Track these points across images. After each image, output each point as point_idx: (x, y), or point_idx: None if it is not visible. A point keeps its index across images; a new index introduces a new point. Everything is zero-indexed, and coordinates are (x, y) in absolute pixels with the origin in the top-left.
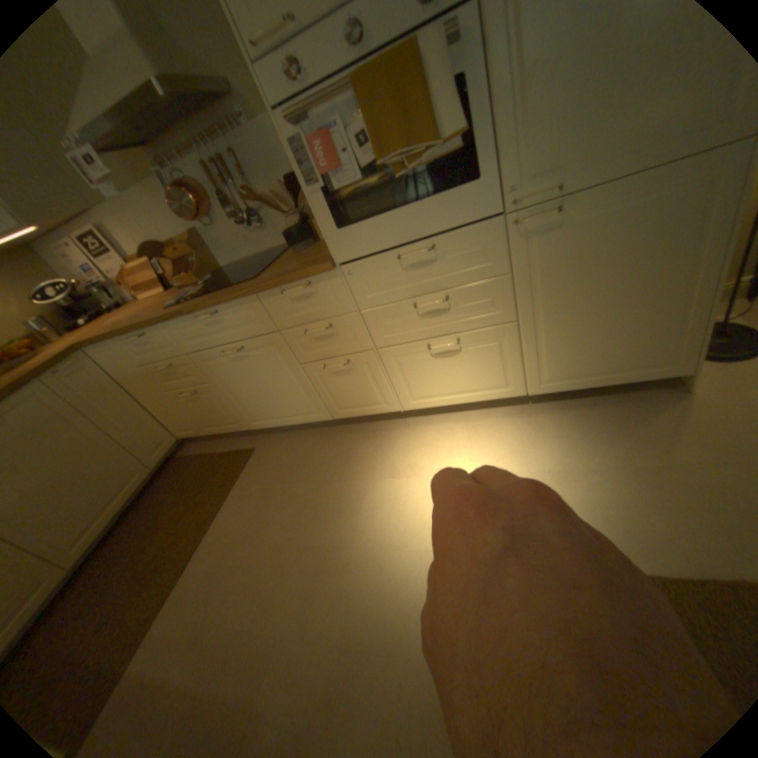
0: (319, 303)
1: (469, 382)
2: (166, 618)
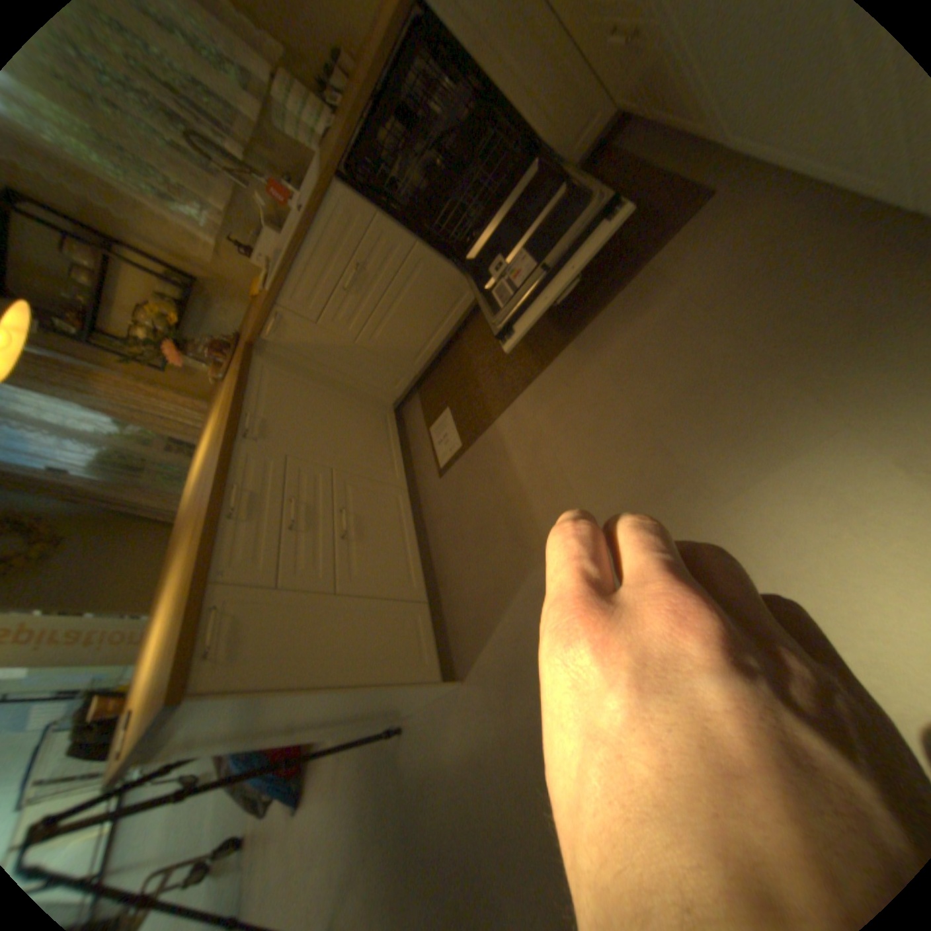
0: None
1: None
2: (527, 399)
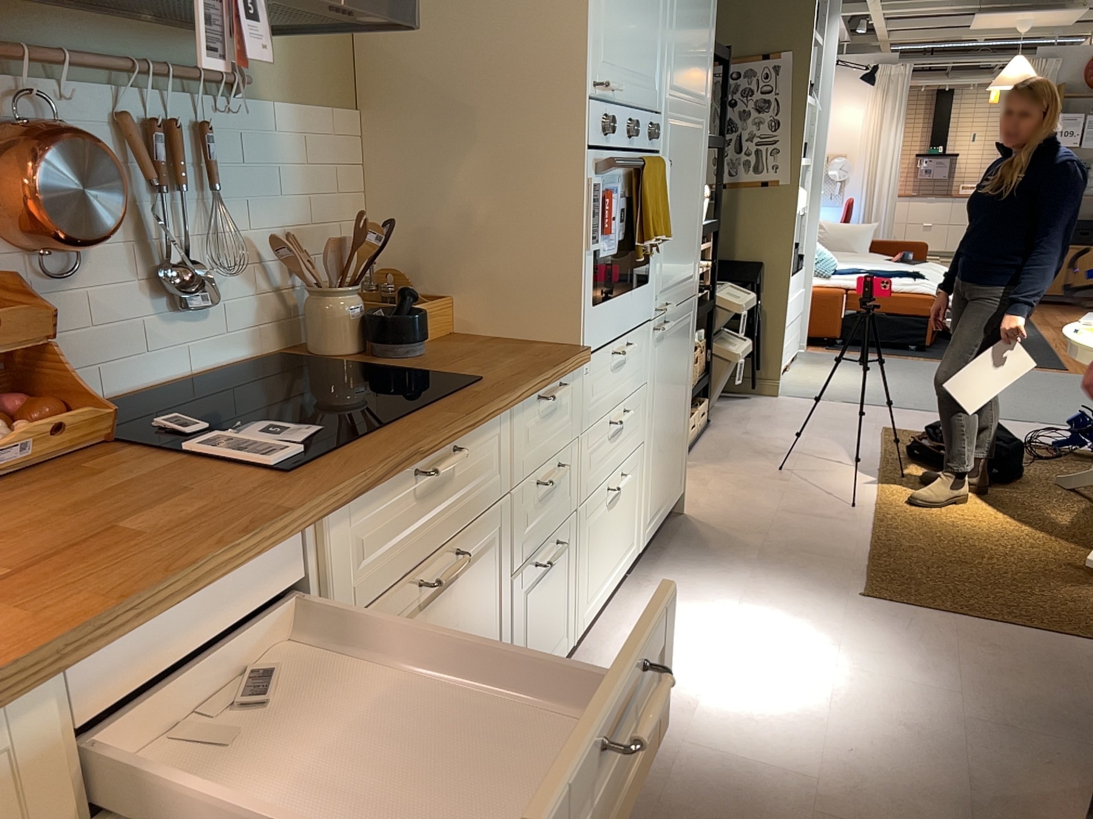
0: (558, 423)
1: (619, 547)
2: None
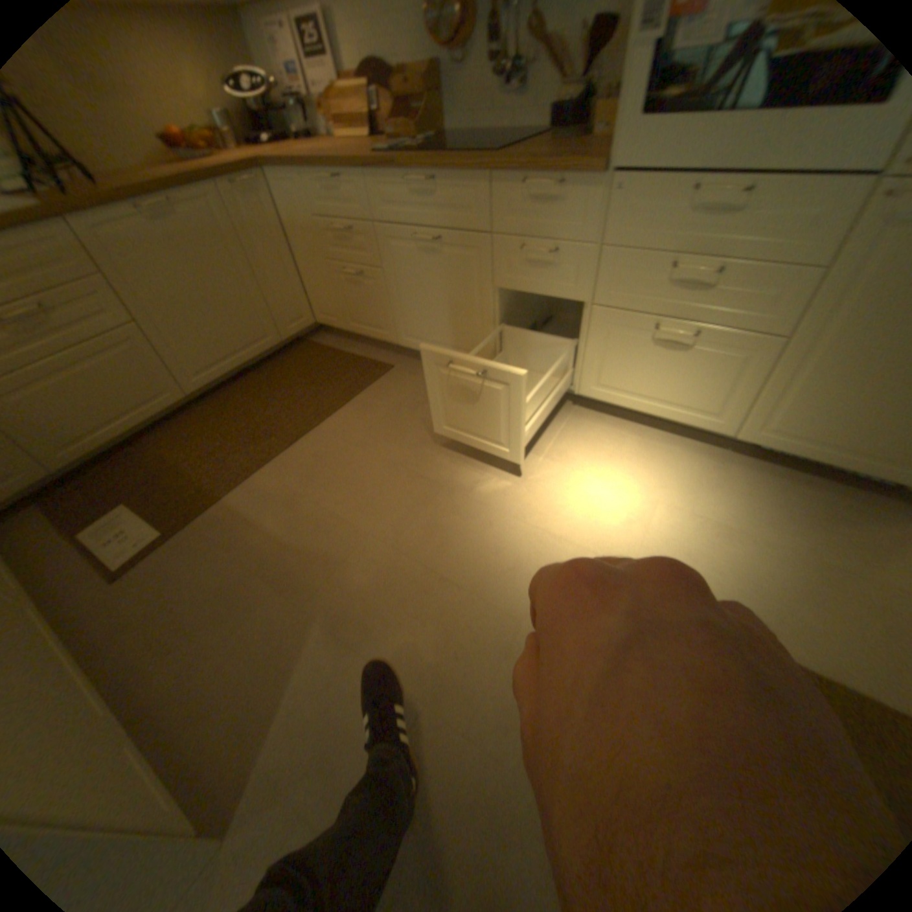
0: (559, 212)
1: (676, 391)
2: (266, 473)
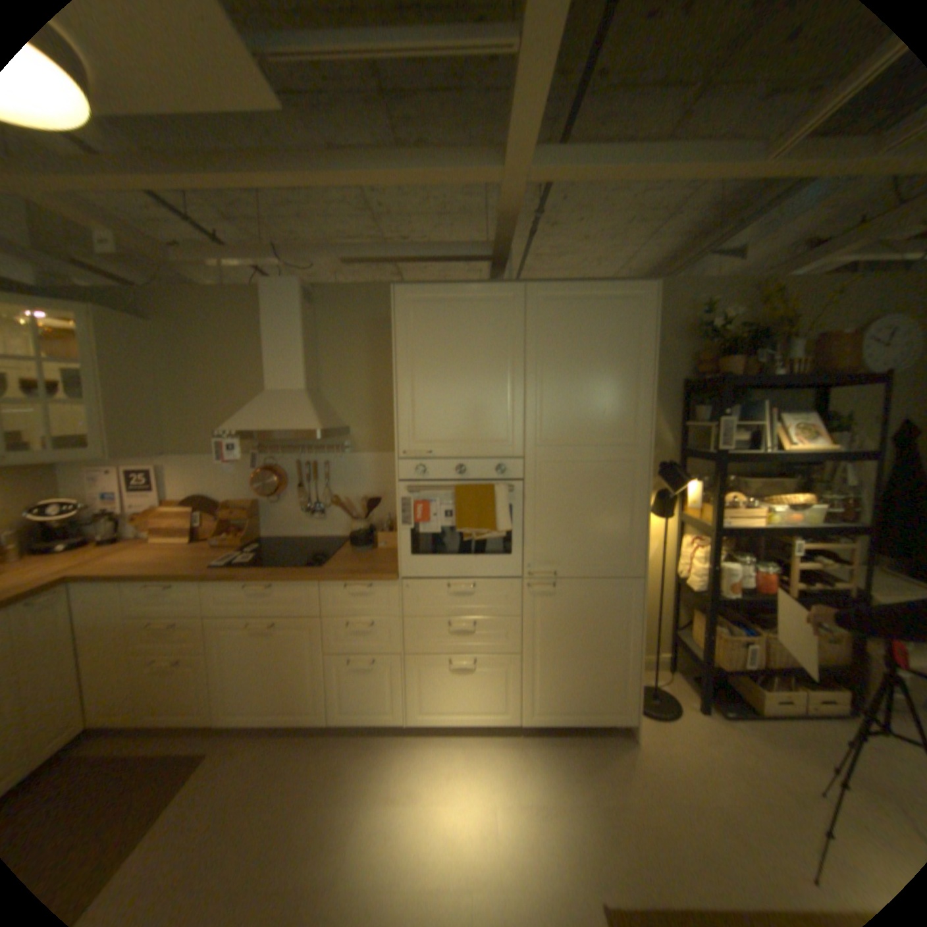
0: (371, 602)
1: (475, 704)
2: None
